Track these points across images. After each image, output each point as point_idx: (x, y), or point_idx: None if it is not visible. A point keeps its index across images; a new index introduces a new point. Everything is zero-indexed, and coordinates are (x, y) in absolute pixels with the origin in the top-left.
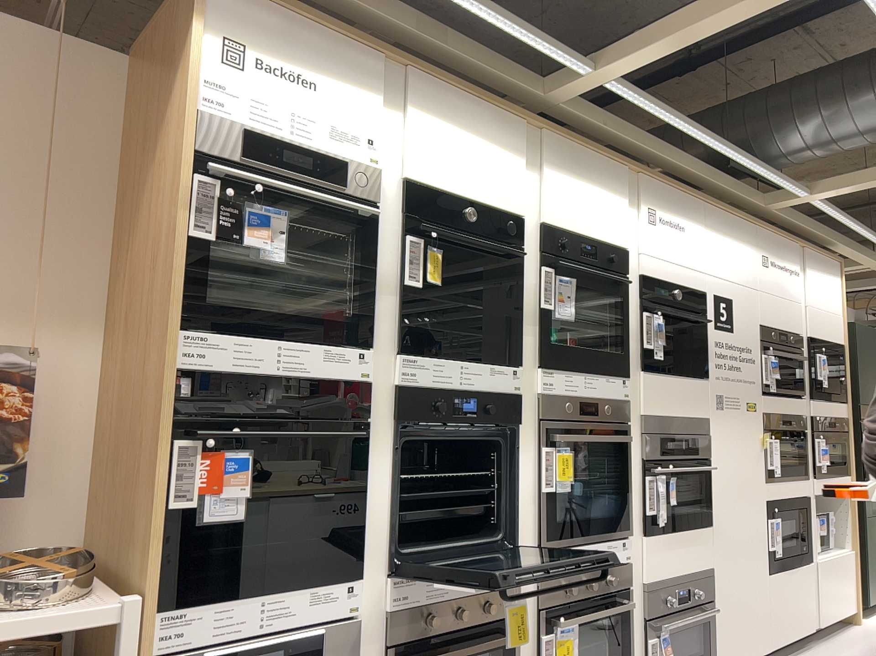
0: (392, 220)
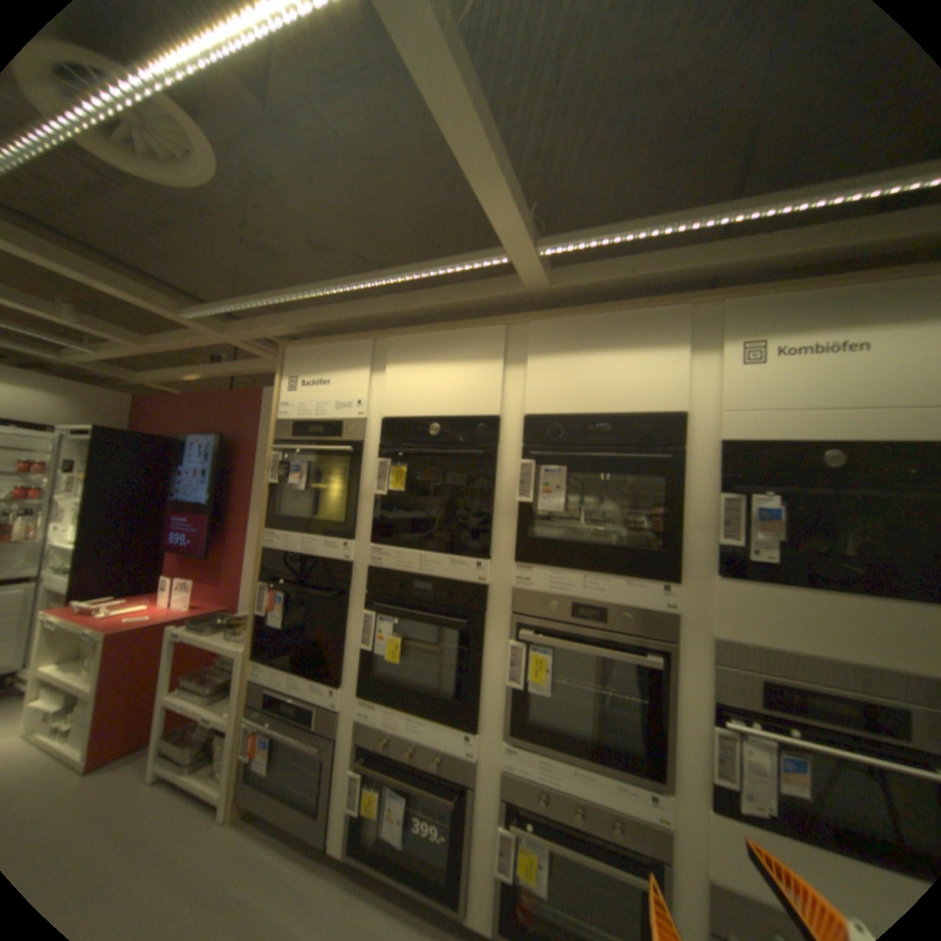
0: (373, 448)
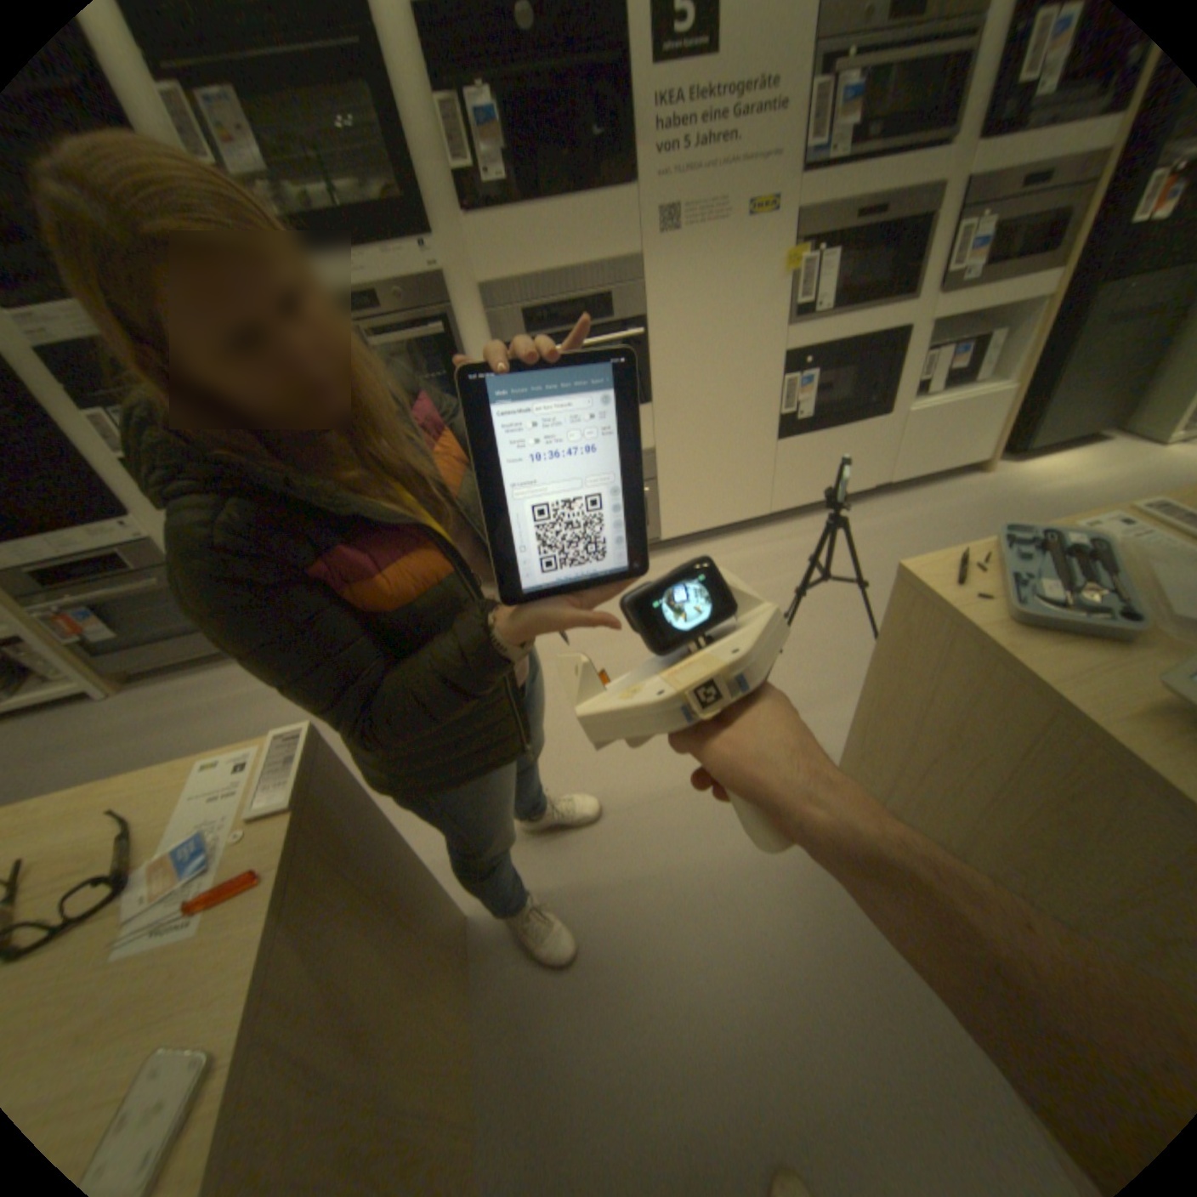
0: None
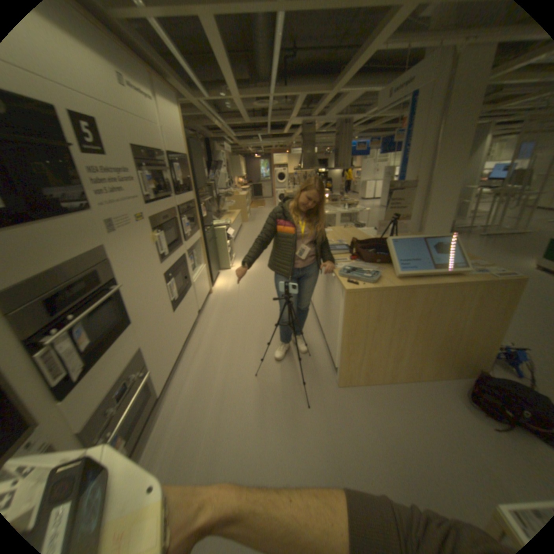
0: None
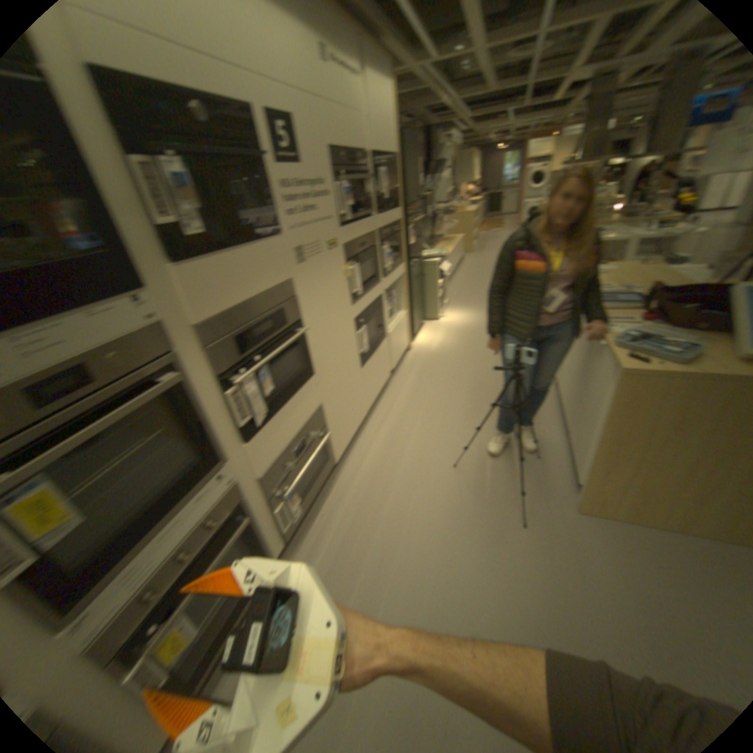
0: None
